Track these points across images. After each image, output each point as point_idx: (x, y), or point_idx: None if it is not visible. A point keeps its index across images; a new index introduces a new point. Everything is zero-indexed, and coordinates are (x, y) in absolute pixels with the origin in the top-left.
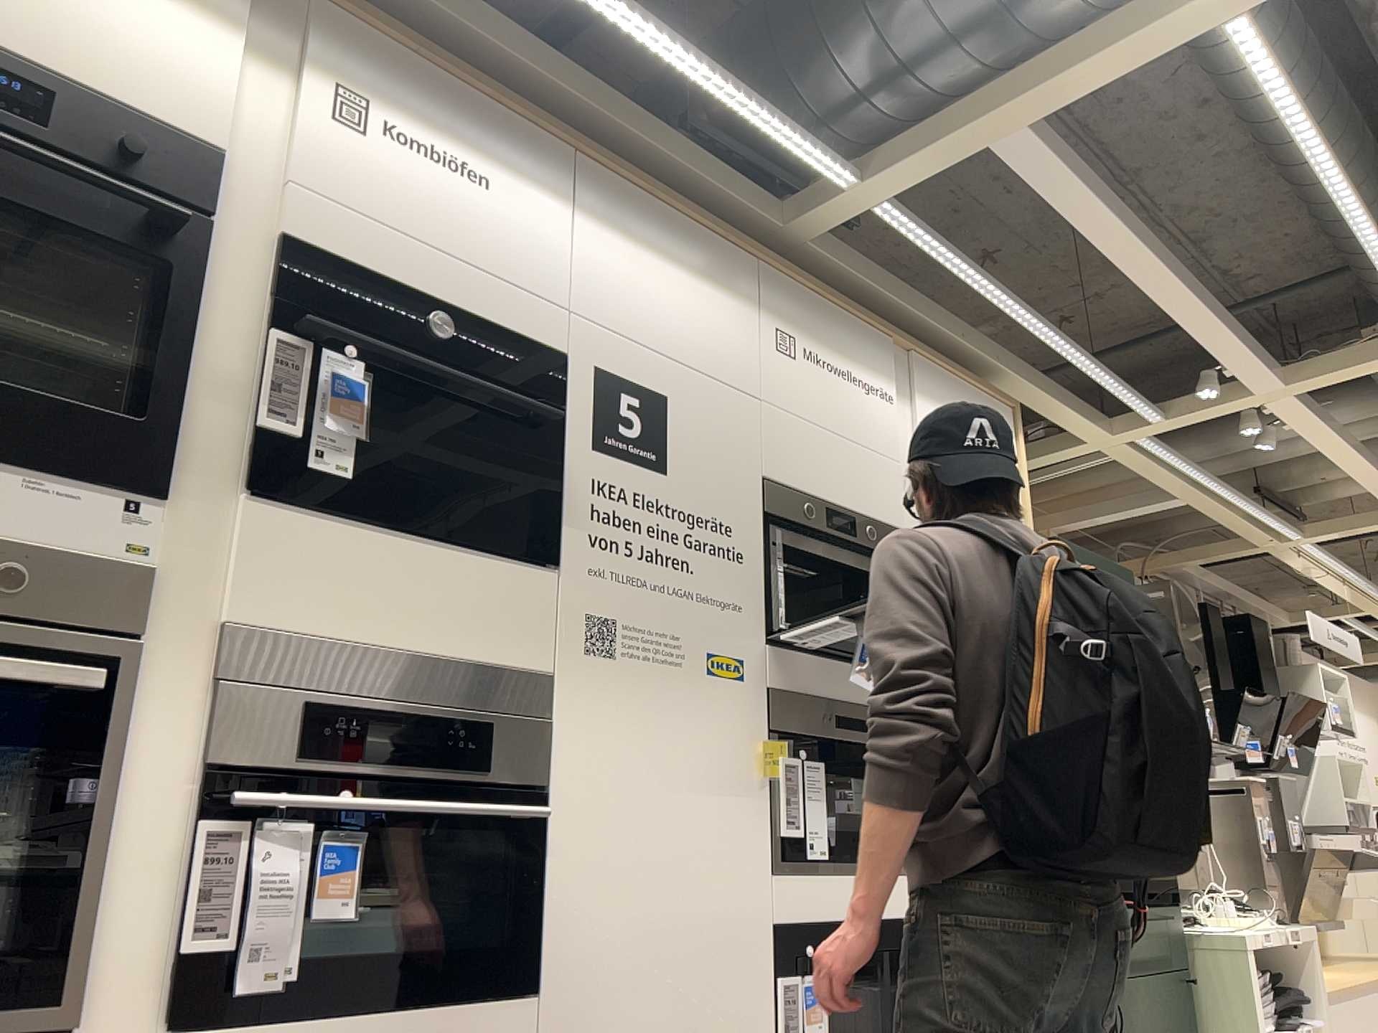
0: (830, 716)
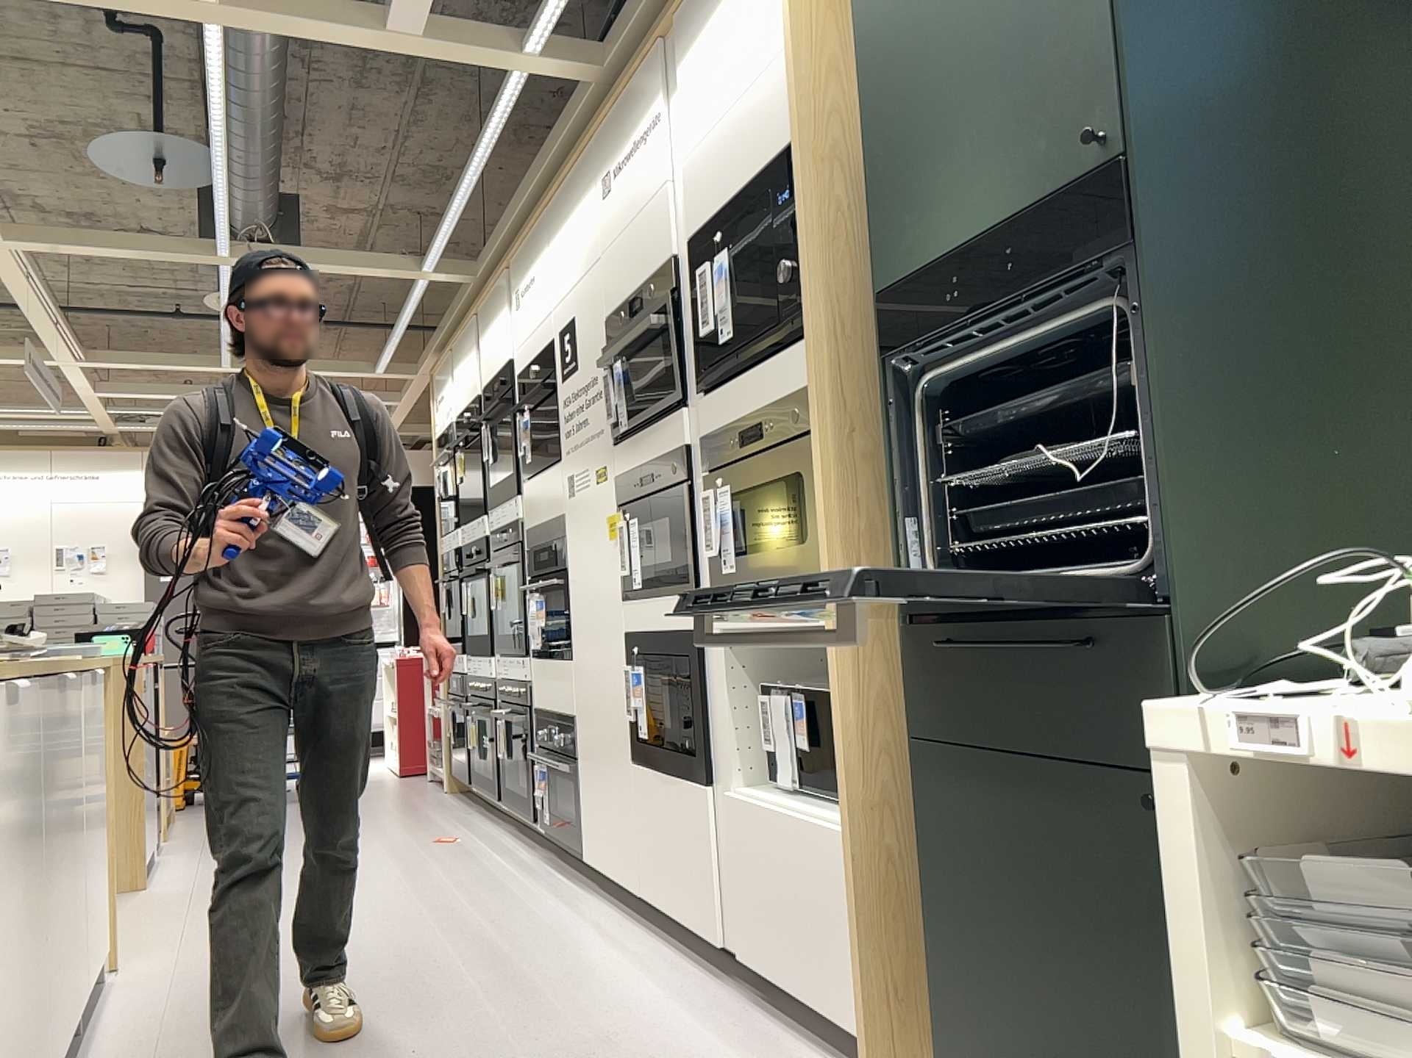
0: (640, 485)
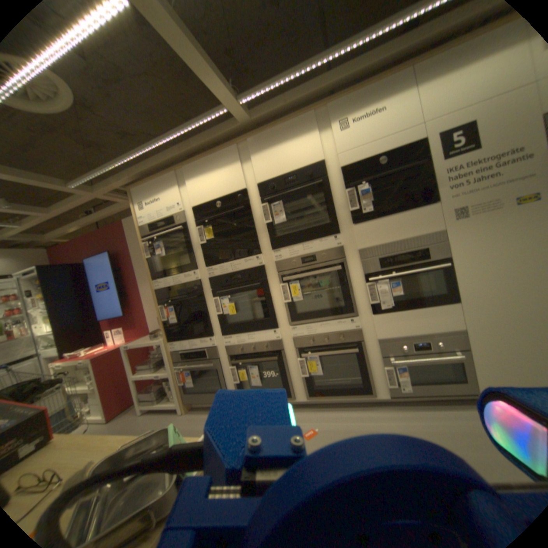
0: None
